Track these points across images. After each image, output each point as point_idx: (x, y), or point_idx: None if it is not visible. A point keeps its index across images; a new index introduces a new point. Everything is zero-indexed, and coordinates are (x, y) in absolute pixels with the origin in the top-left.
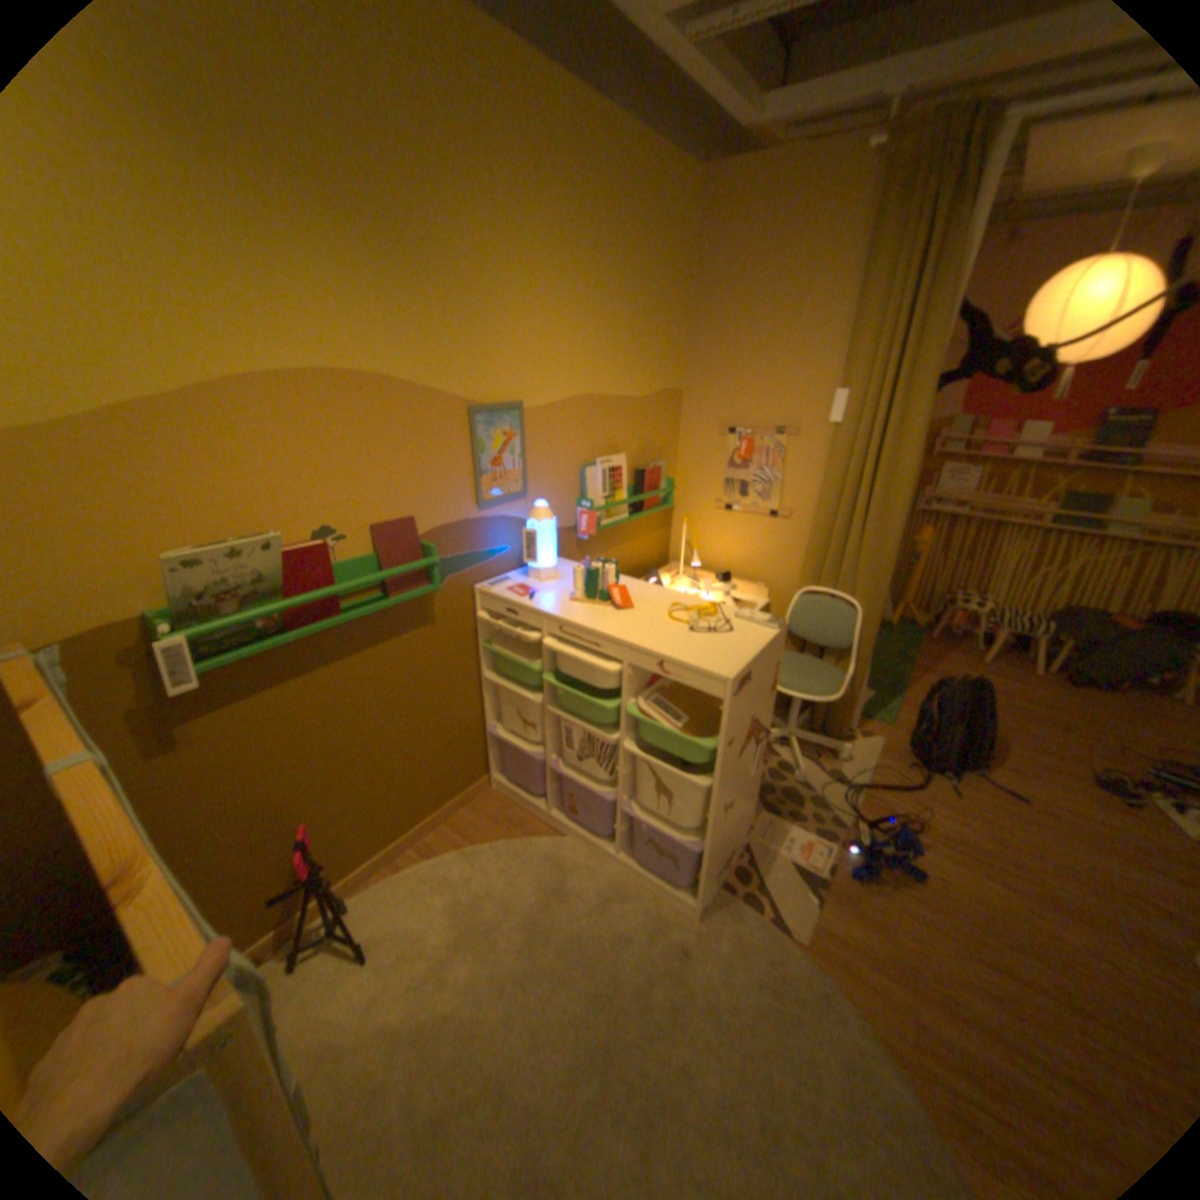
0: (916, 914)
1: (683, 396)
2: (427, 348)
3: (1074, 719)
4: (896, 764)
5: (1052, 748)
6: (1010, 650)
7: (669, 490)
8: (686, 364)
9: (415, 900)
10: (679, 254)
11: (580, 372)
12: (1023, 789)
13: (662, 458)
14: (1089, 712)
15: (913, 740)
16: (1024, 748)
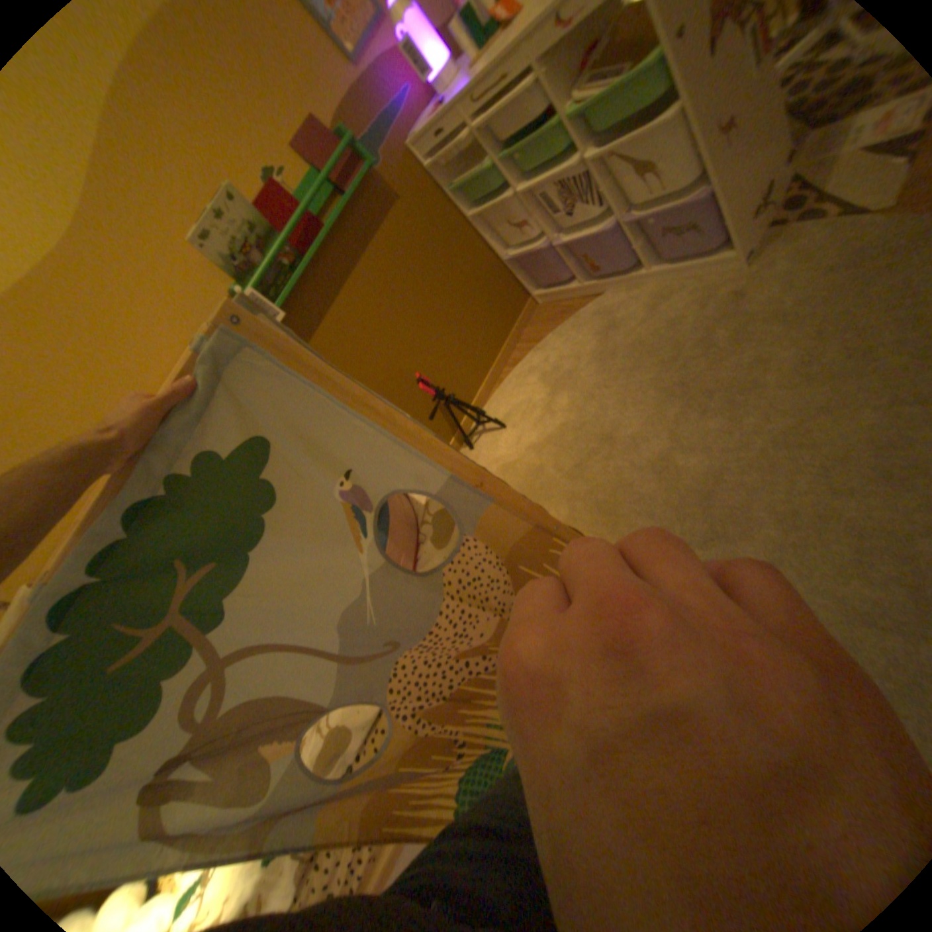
0: None
1: None
2: None
3: None
4: None
5: None
6: None
7: None
8: None
9: (519, 386)
10: None
11: None
12: None
13: None
14: None
15: None
16: None
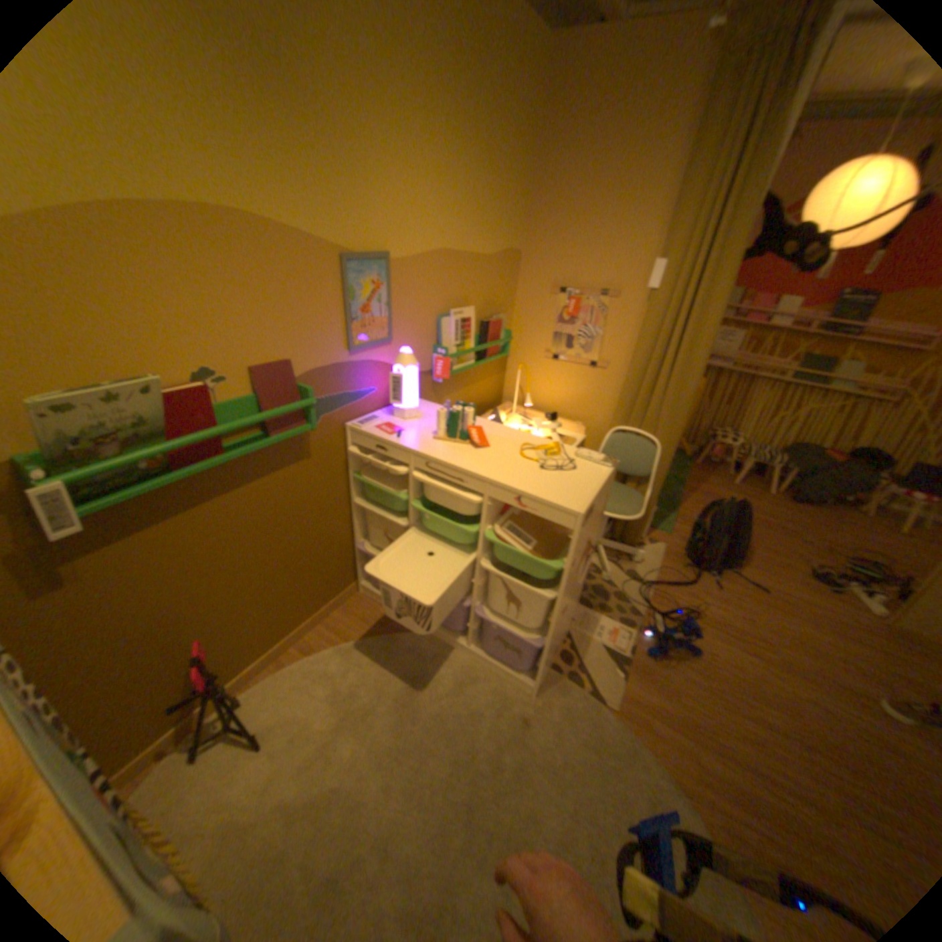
0: (694, 681)
1: (521, 256)
2: (301, 189)
3: (796, 528)
4: (675, 565)
5: (782, 550)
6: (751, 474)
7: (507, 340)
8: (525, 227)
9: (299, 691)
10: (527, 120)
11: (440, 227)
12: (764, 582)
13: (502, 312)
14: (806, 522)
15: (686, 545)
16: (763, 550)
